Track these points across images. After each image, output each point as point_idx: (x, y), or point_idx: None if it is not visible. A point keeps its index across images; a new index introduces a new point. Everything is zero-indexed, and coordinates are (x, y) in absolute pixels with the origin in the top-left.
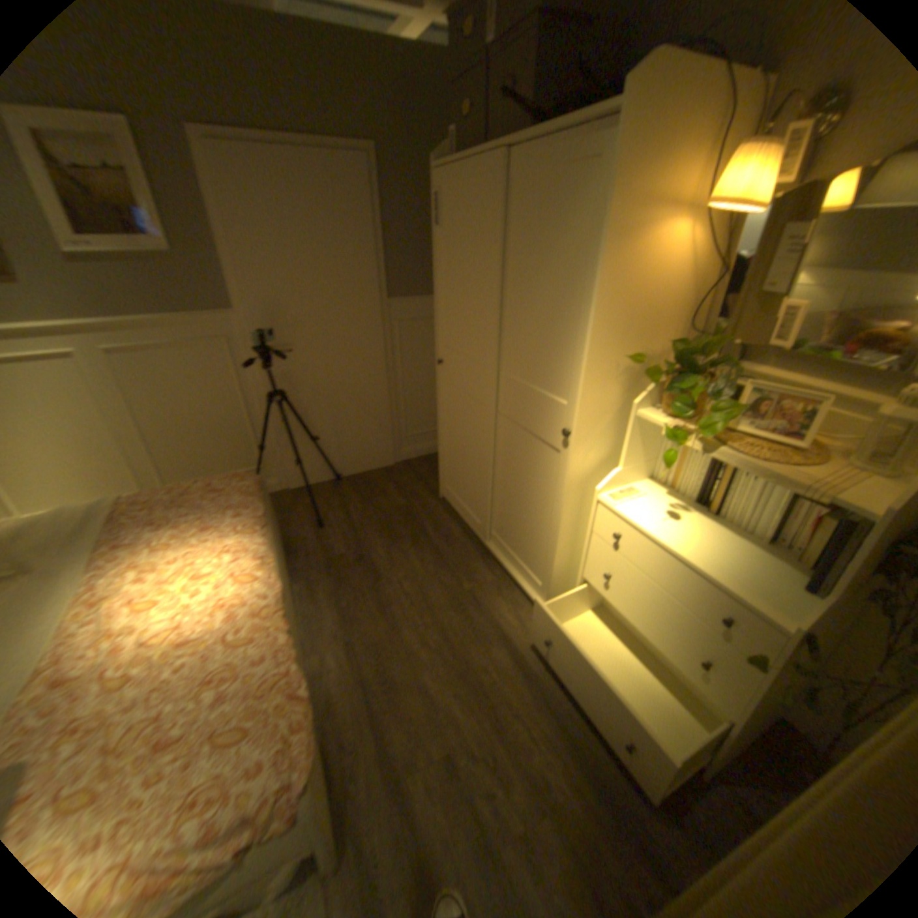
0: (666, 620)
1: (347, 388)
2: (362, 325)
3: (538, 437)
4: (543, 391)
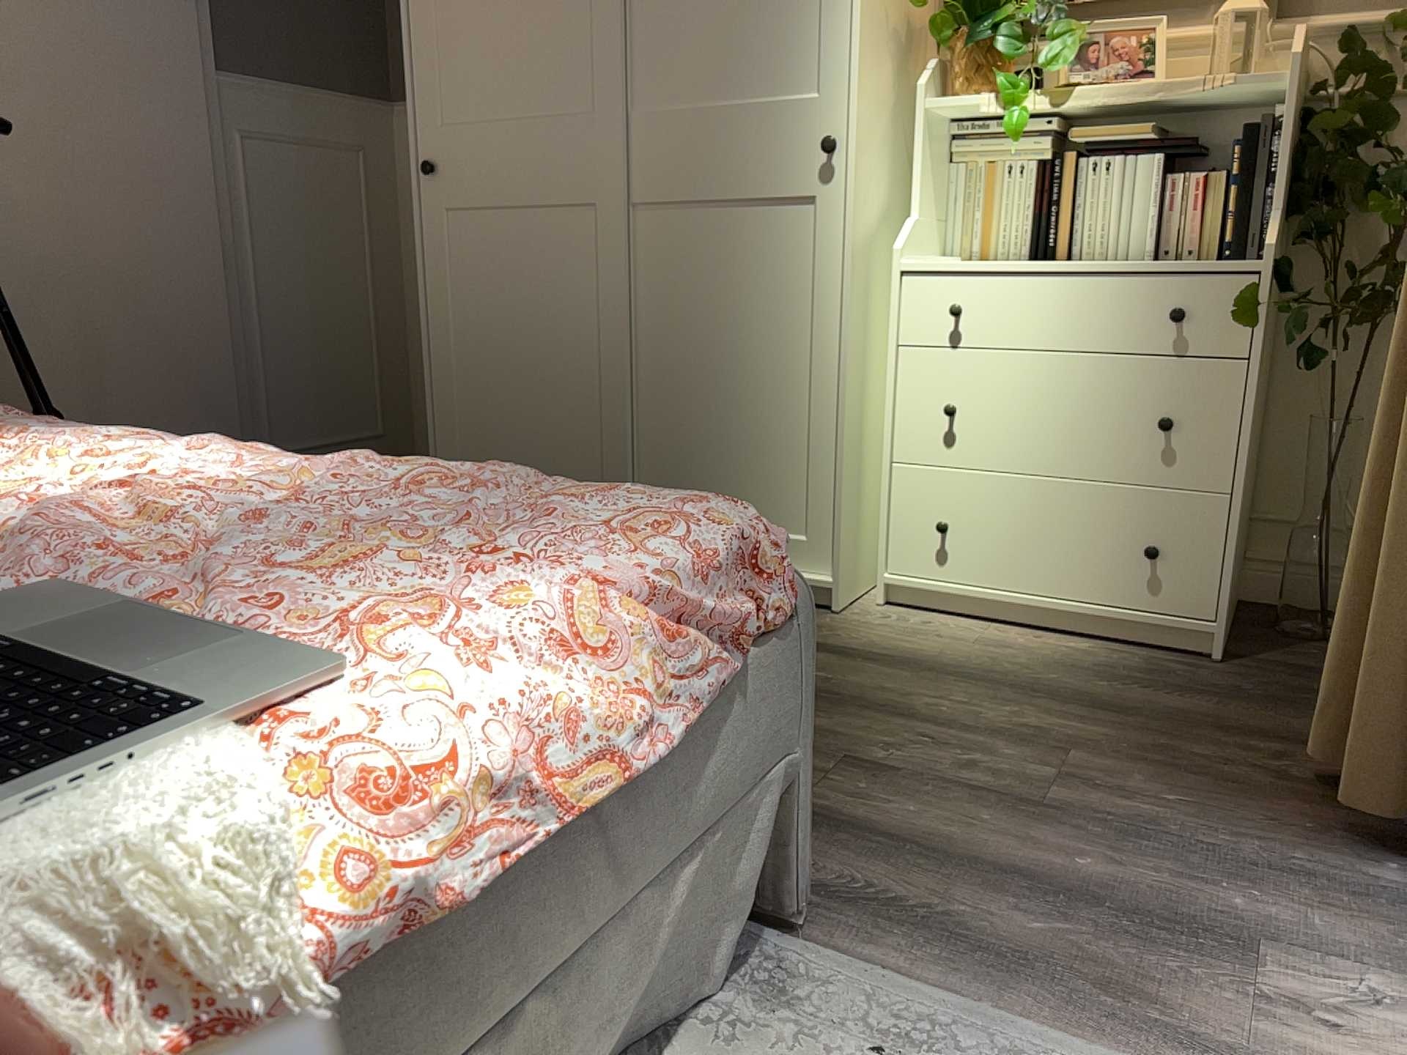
0: (1080, 406)
1: (131, 287)
2: (169, 124)
3: (756, 198)
4: (757, 97)
